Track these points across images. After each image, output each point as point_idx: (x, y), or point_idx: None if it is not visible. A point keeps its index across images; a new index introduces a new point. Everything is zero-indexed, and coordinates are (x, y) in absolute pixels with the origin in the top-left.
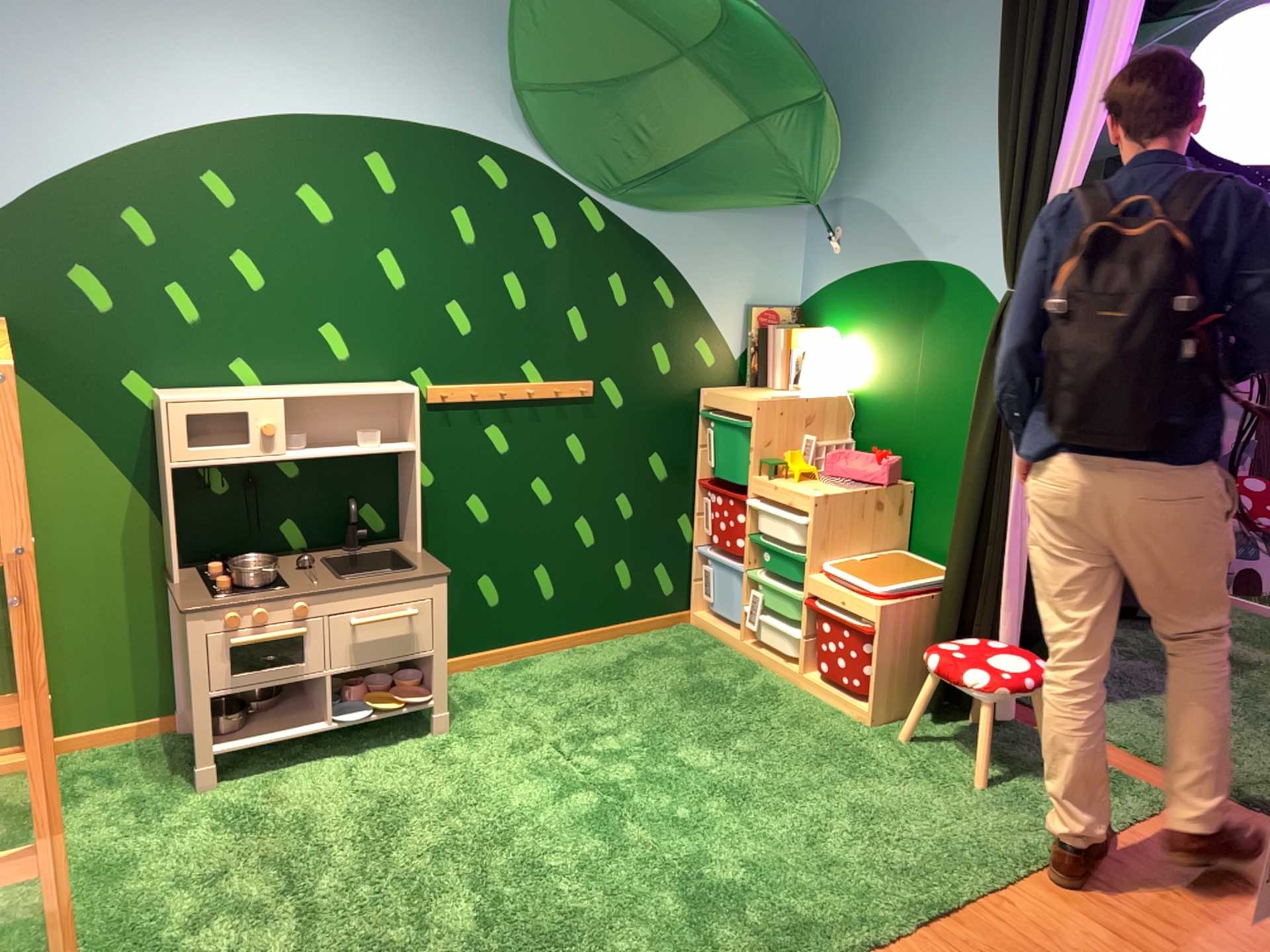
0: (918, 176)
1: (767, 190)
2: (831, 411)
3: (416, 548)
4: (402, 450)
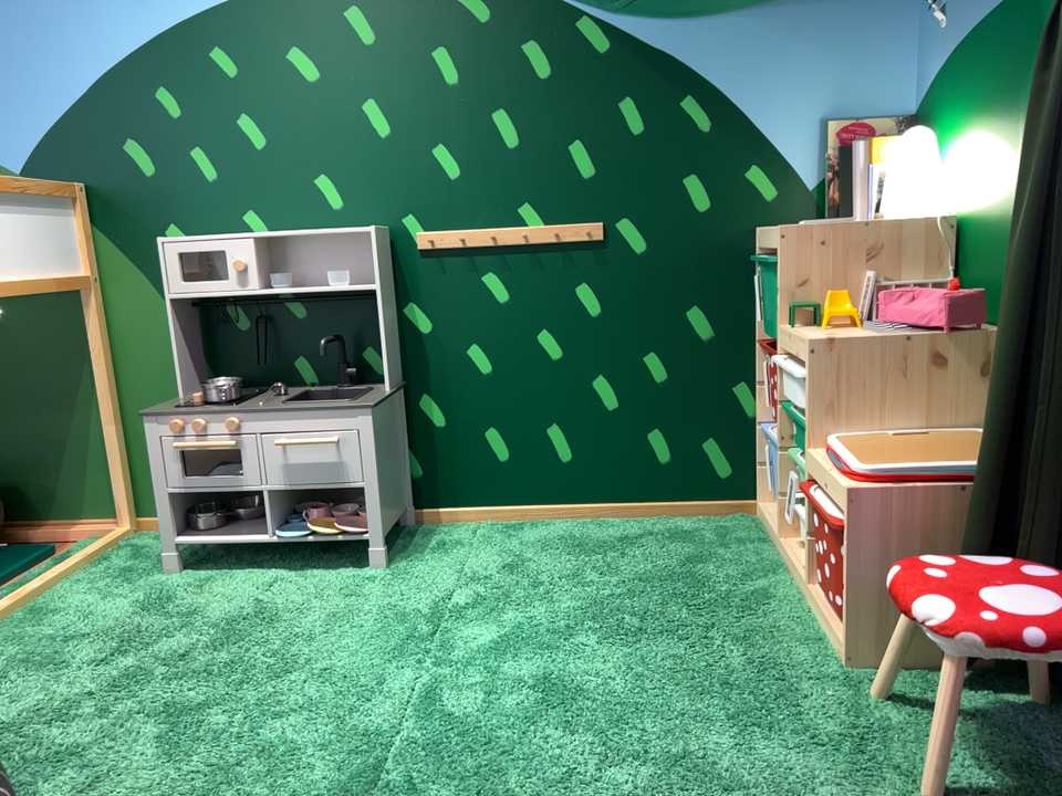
0: None
1: None
2: (920, 237)
3: (381, 388)
4: (358, 287)
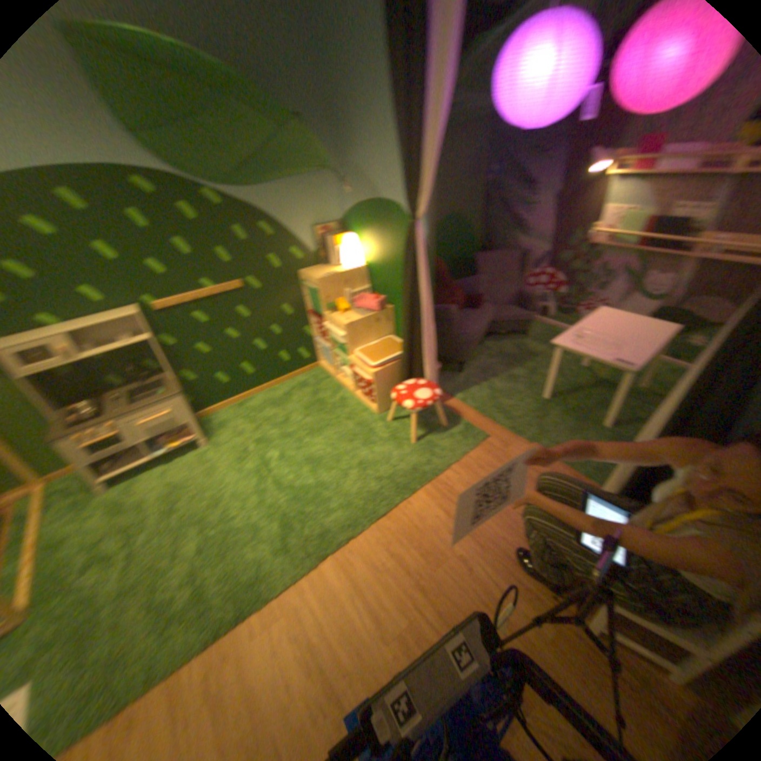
0: (374, 146)
1: (302, 162)
2: (357, 275)
3: (167, 379)
4: (138, 342)
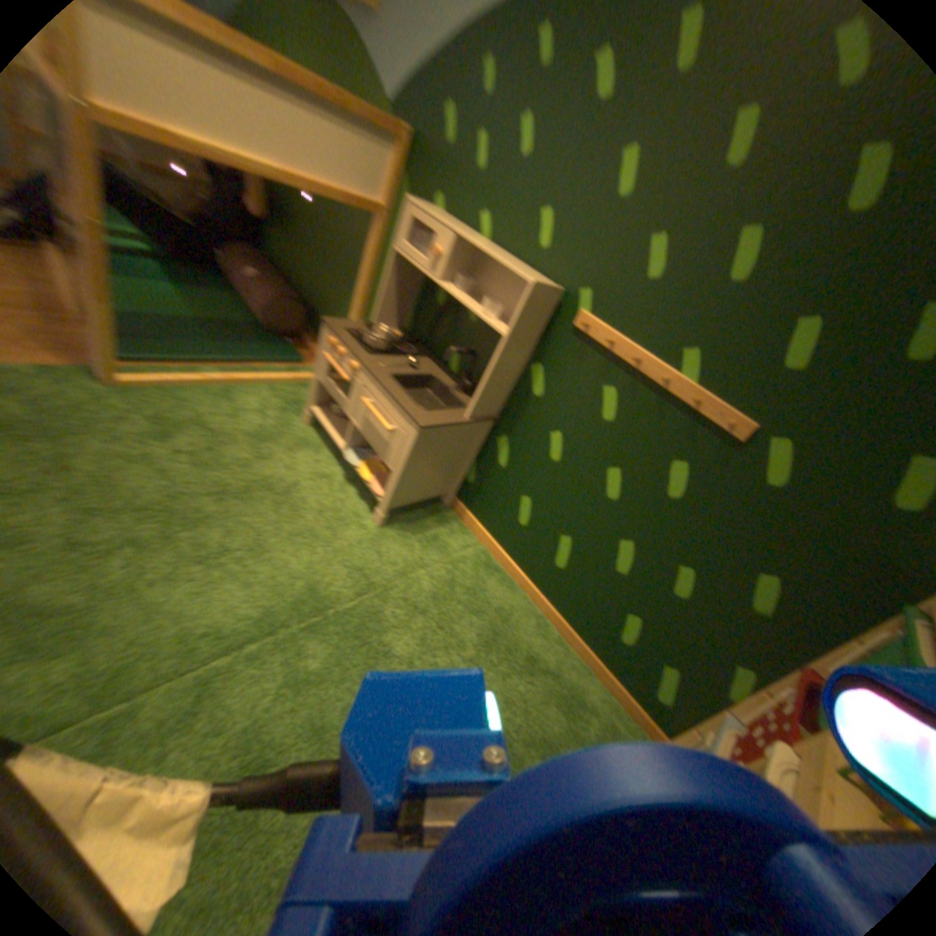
0: None
1: None
2: None
3: (467, 414)
4: (496, 327)
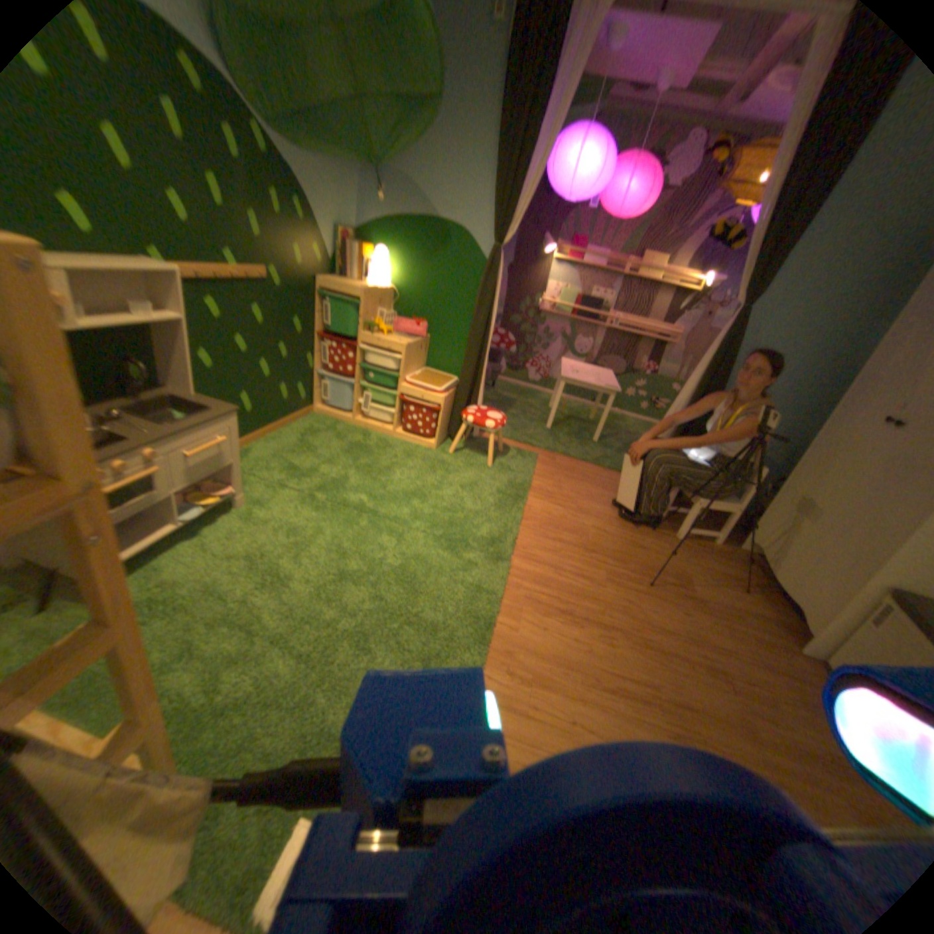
0: (440, 163)
1: (354, 145)
2: (386, 295)
3: (183, 393)
4: (166, 317)
